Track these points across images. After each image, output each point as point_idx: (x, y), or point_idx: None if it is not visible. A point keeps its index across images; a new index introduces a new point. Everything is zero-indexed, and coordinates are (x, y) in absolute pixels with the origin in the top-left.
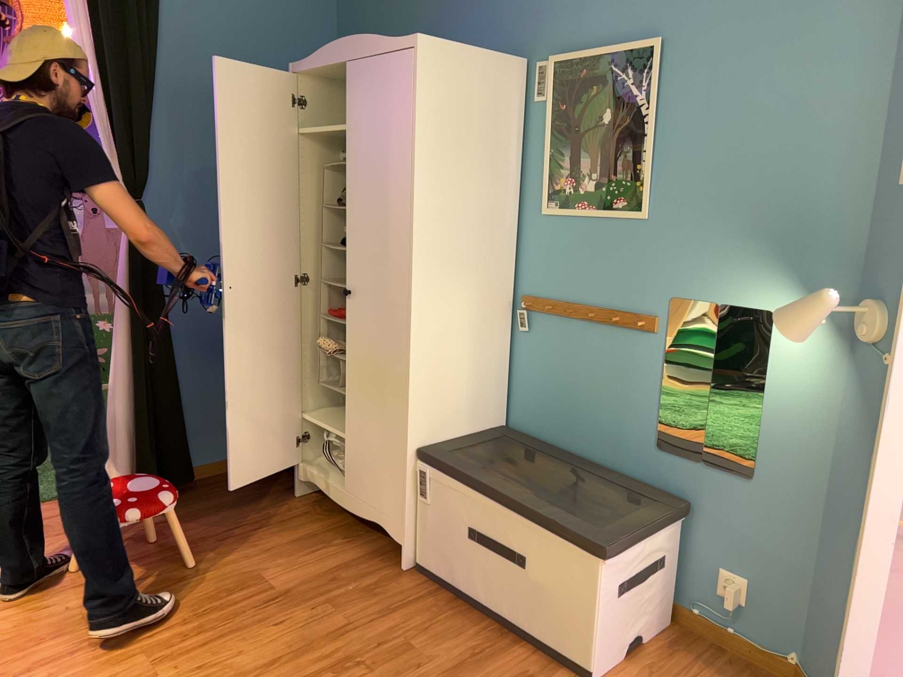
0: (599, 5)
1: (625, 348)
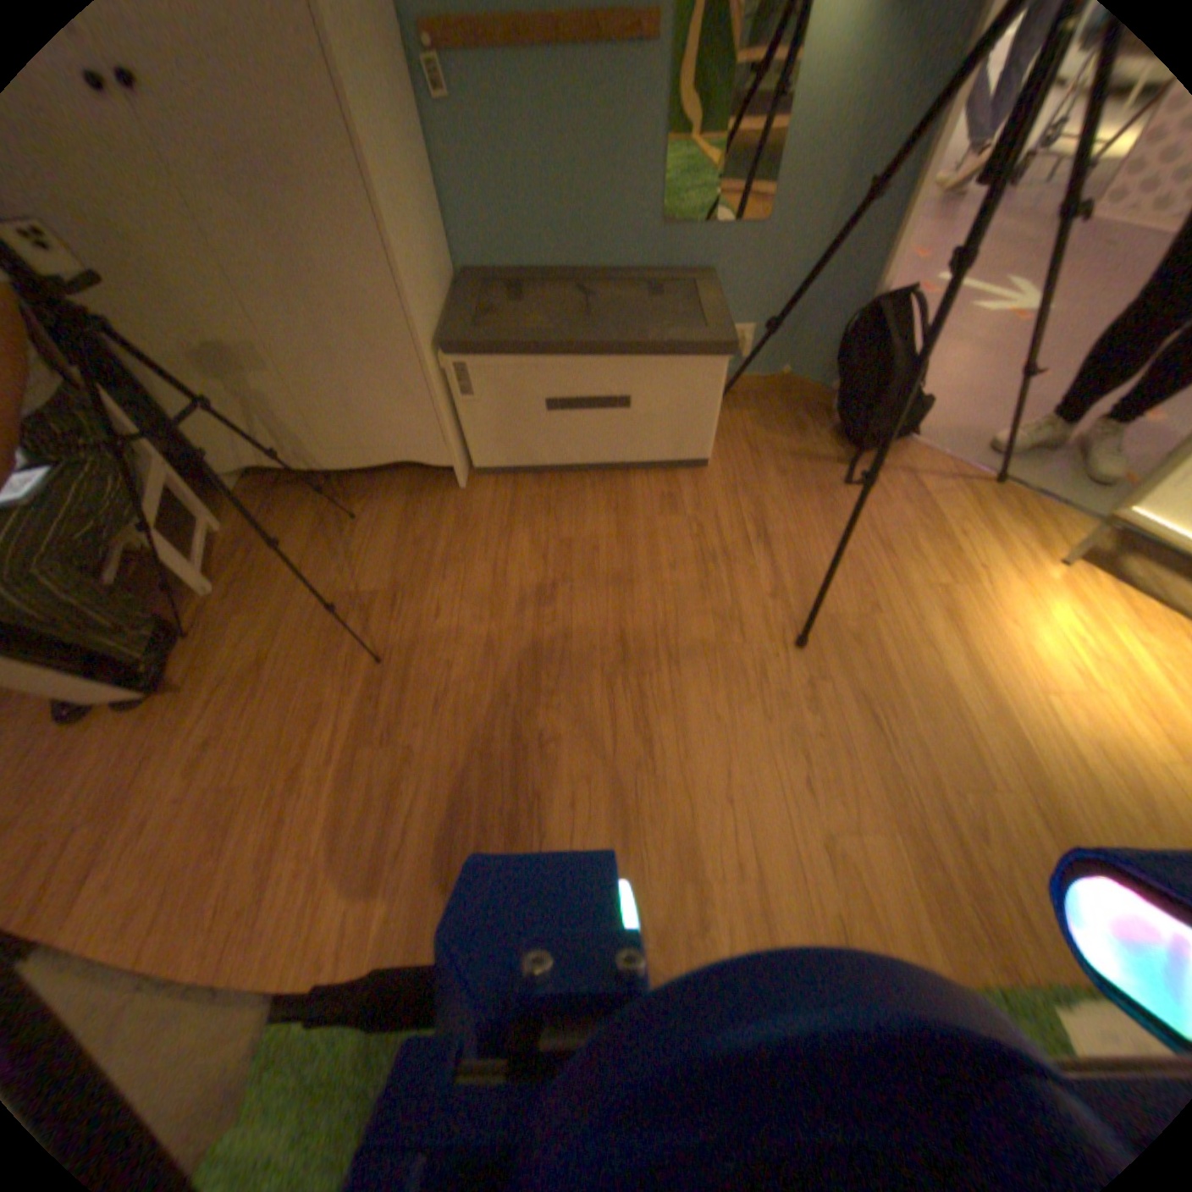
0: None
1: (610, 90)
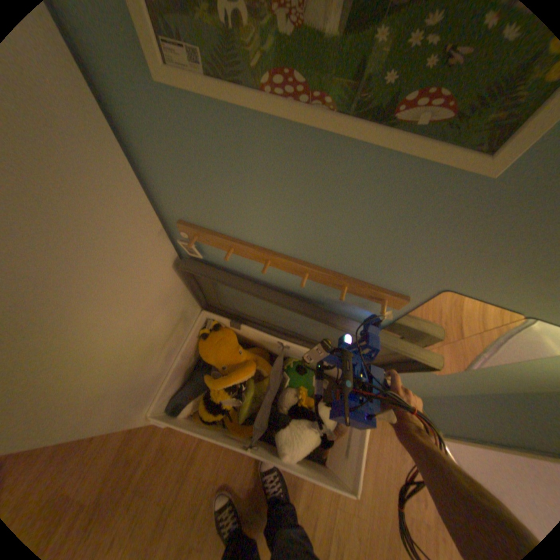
0: None
1: (347, 301)
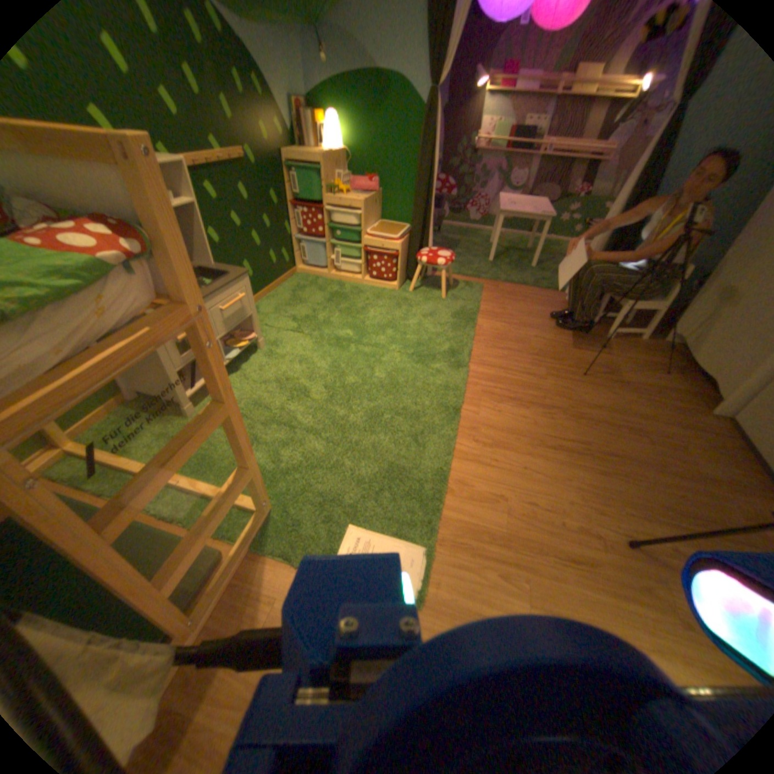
0: None
1: None
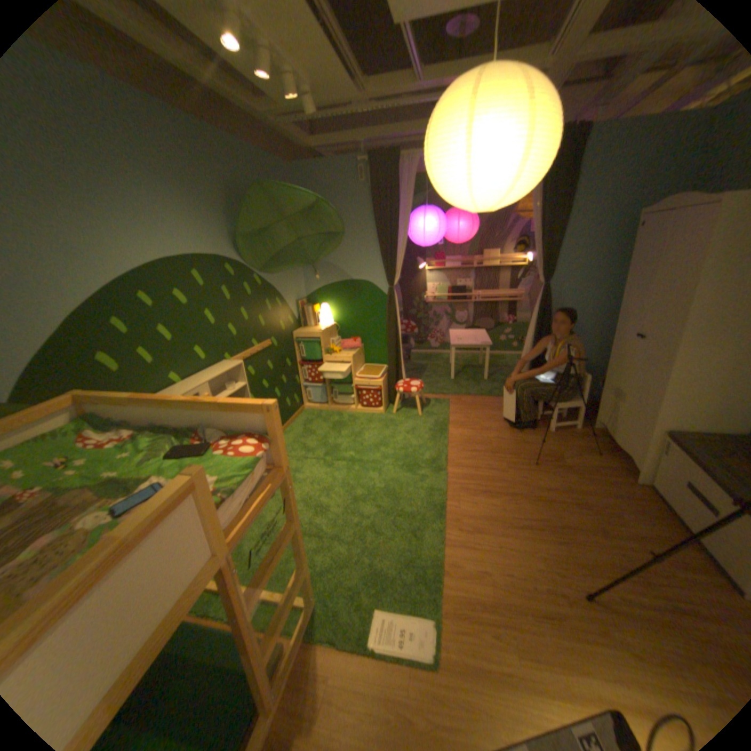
0: None
1: None
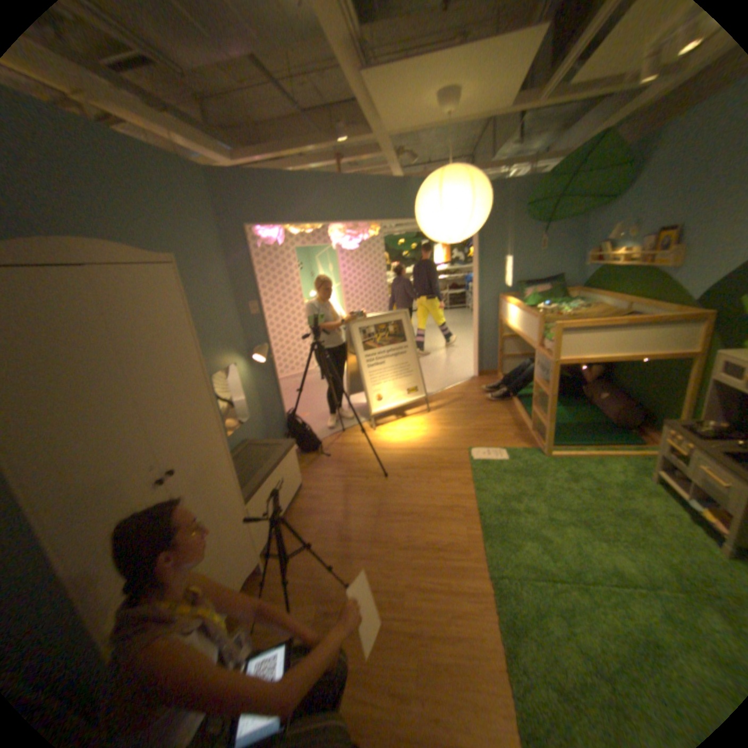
0: (122, 239)
1: None
